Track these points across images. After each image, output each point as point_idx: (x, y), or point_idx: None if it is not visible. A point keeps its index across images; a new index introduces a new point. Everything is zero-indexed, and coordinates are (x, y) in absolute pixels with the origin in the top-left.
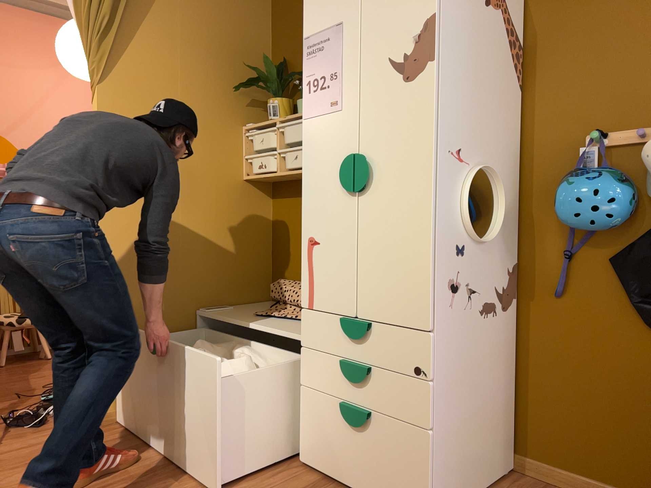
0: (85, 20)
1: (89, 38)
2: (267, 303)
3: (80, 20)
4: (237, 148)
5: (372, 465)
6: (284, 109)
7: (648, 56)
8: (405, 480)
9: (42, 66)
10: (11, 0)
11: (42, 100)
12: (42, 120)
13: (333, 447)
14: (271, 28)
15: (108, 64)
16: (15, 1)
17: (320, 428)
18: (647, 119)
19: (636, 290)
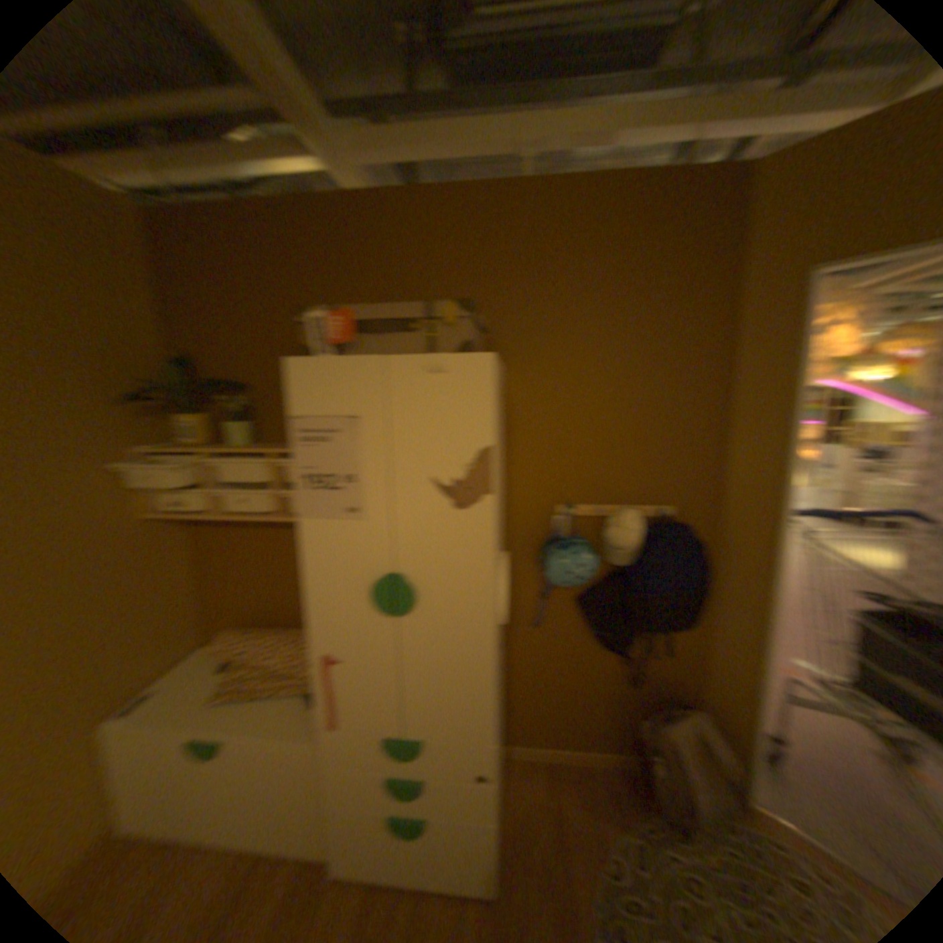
0: None
1: None
2: (195, 659)
3: None
4: (119, 482)
5: (425, 864)
6: (195, 429)
7: (600, 449)
8: (465, 869)
9: None
10: None
11: None
12: None
13: (374, 858)
14: (144, 301)
15: None
16: None
17: (353, 844)
18: (598, 497)
19: (592, 623)
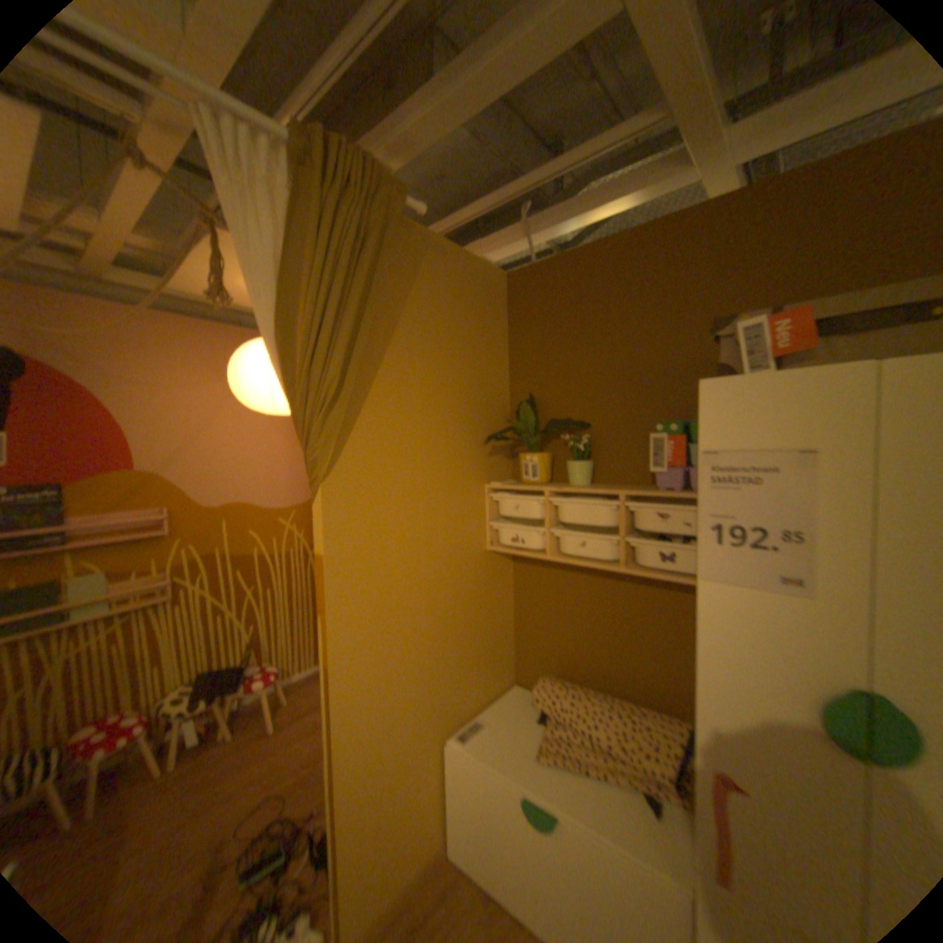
0: (295, 382)
1: (304, 411)
2: (518, 697)
3: (288, 382)
4: (479, 513)
5: None
6: (543, 467)
7: None
8: None
9: (199, 381)
10: (154, 300)
11: (202, 422)
12: (203, 446)
13: None
14: (507, 353)
15: (334, 448)
16: (160, 301)
17: None
18: None
19: None
